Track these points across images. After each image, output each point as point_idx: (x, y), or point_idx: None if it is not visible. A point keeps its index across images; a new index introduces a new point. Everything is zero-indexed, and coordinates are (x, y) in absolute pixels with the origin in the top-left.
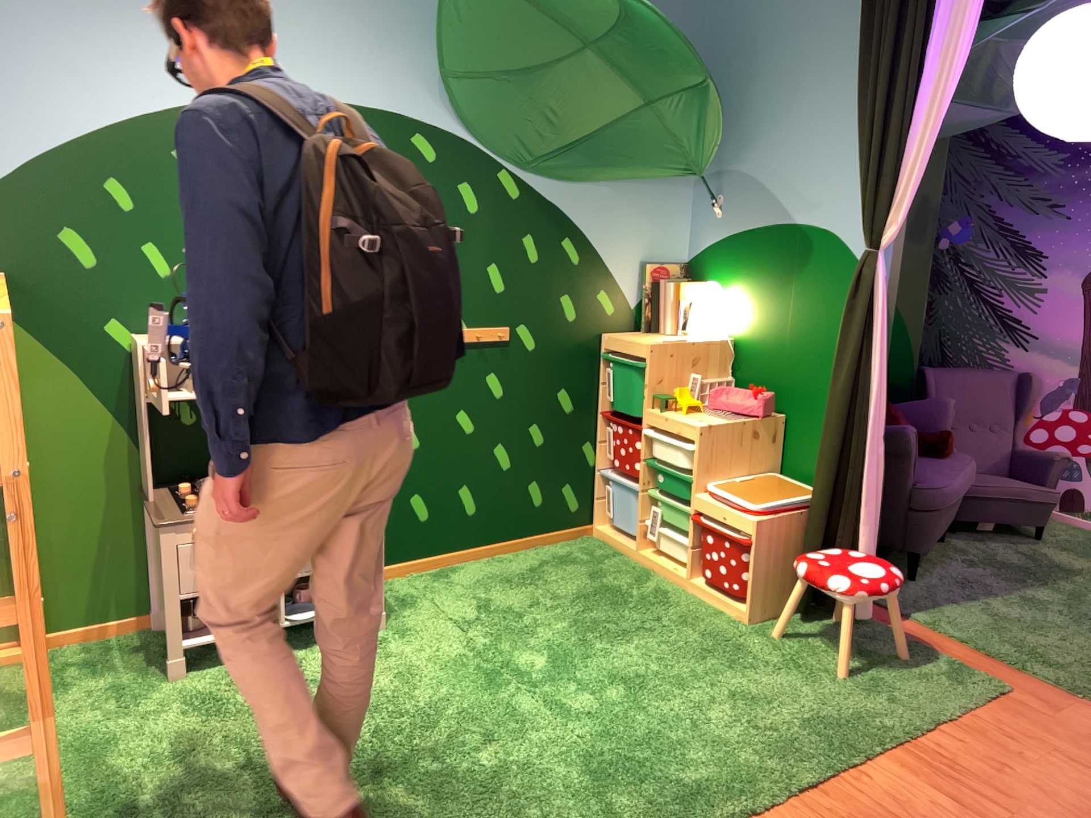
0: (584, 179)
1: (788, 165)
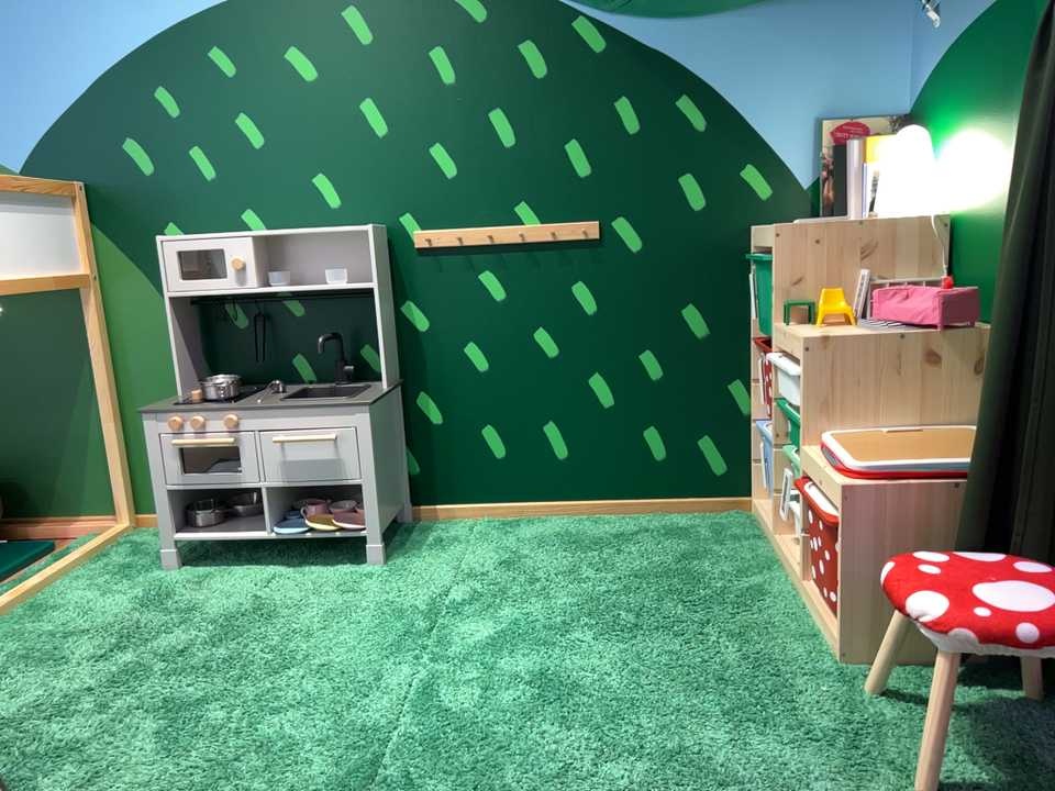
0: (703, 3)
1: None
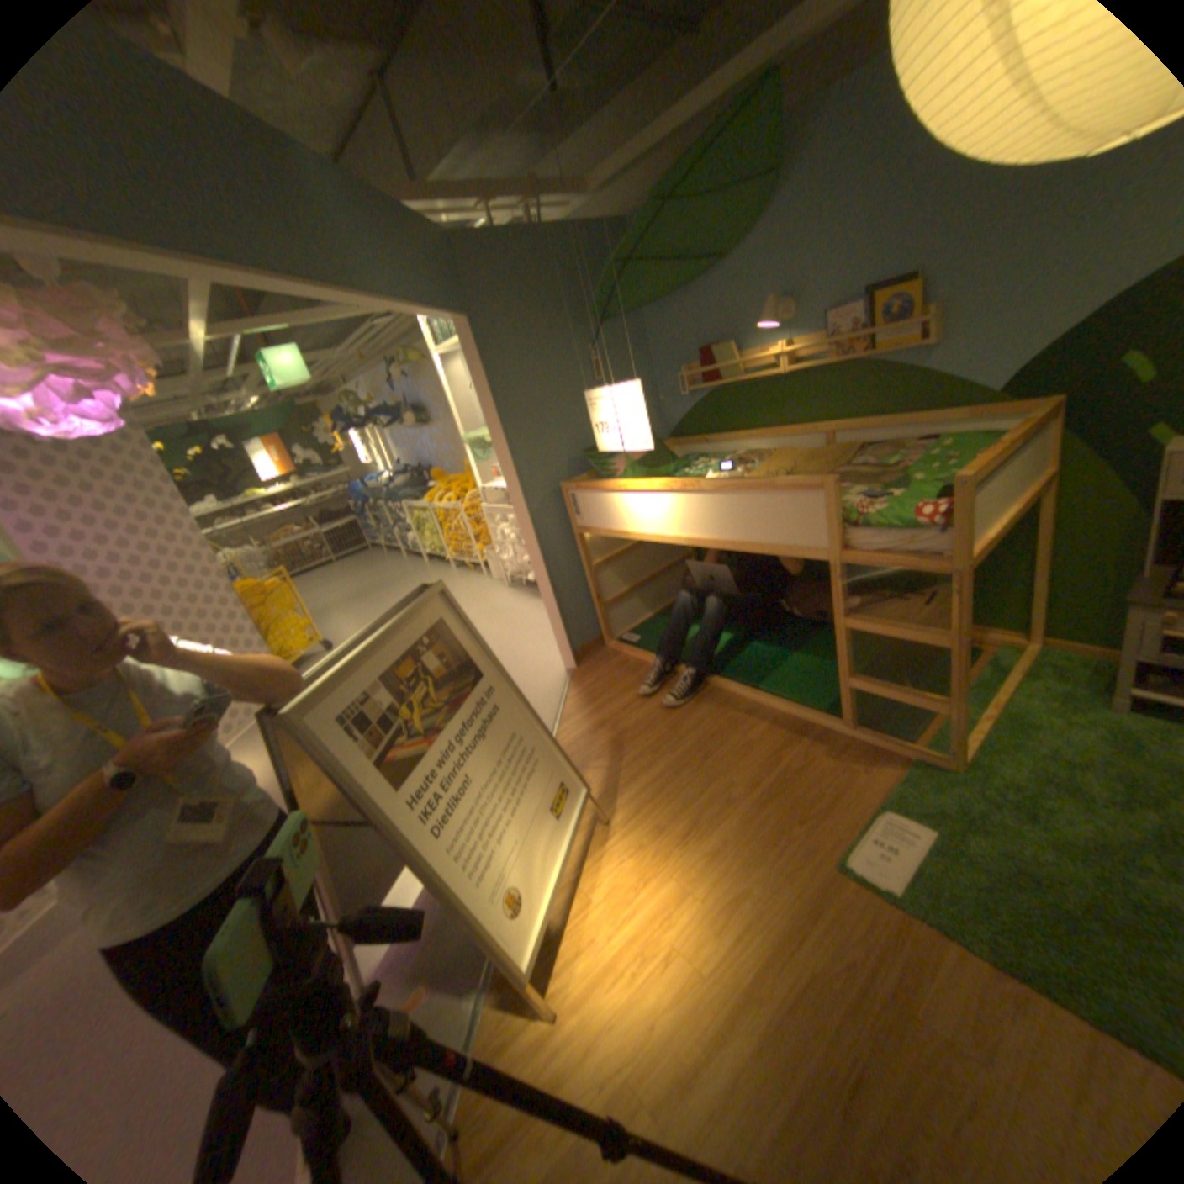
0: None
1: None
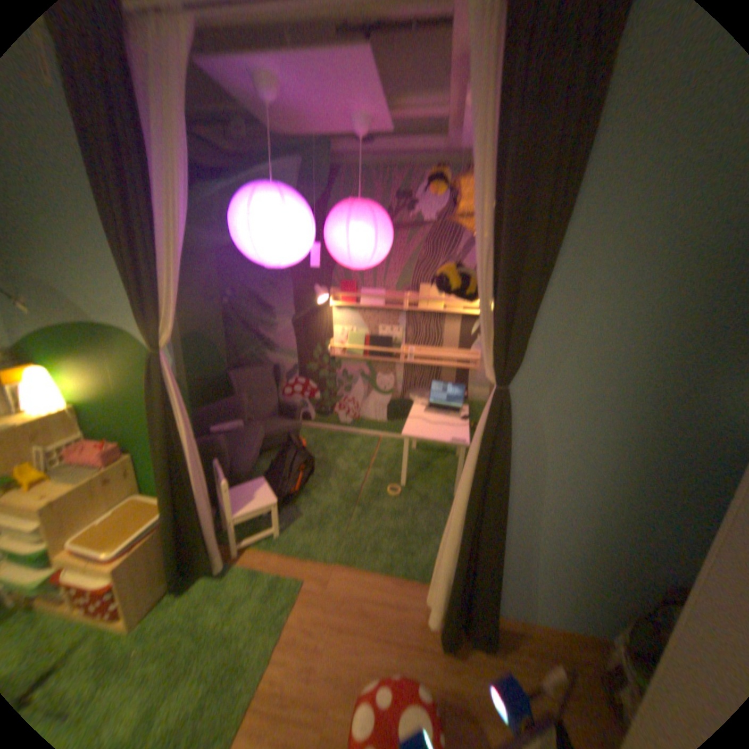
0: None
1: (76, 272)
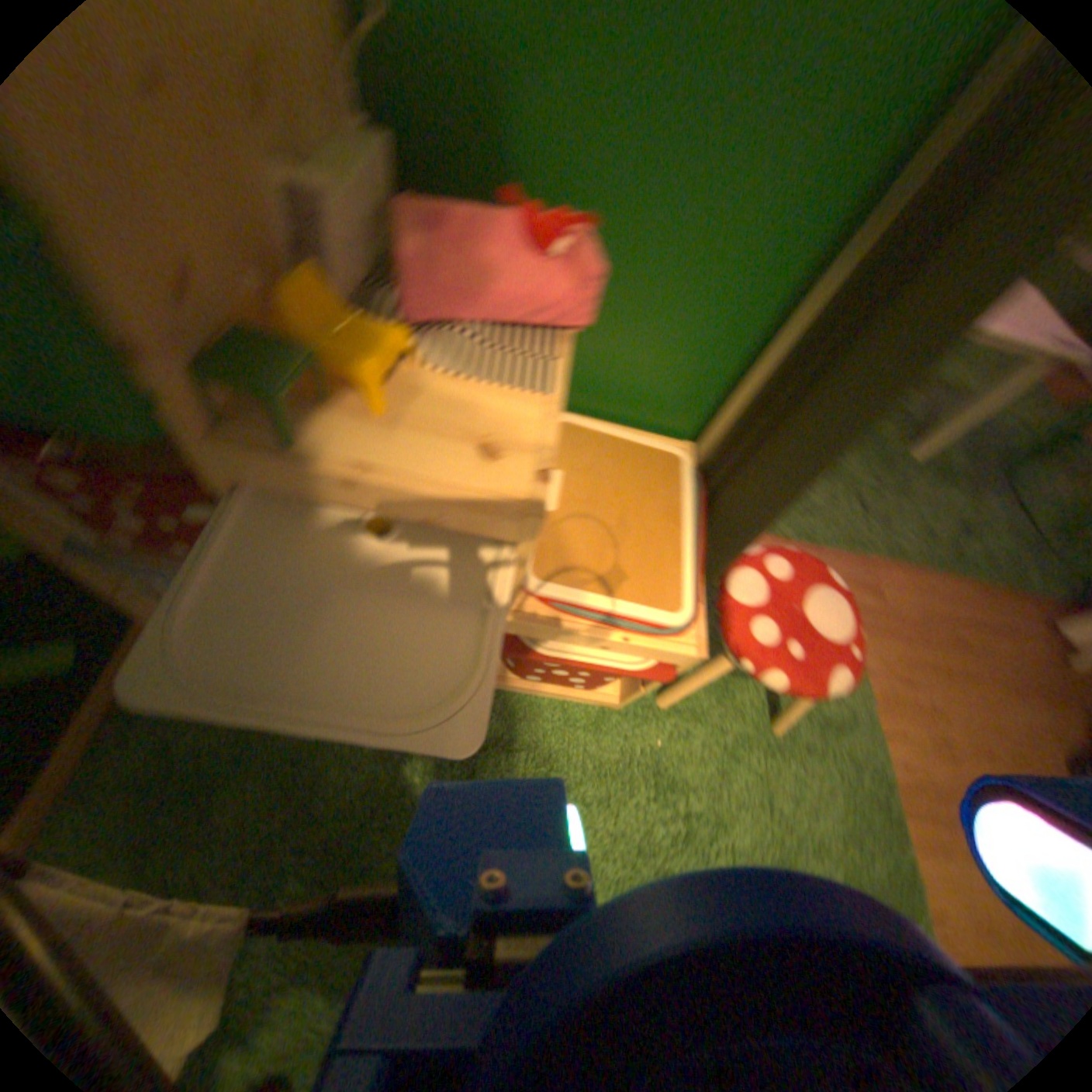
0: None
1: None
